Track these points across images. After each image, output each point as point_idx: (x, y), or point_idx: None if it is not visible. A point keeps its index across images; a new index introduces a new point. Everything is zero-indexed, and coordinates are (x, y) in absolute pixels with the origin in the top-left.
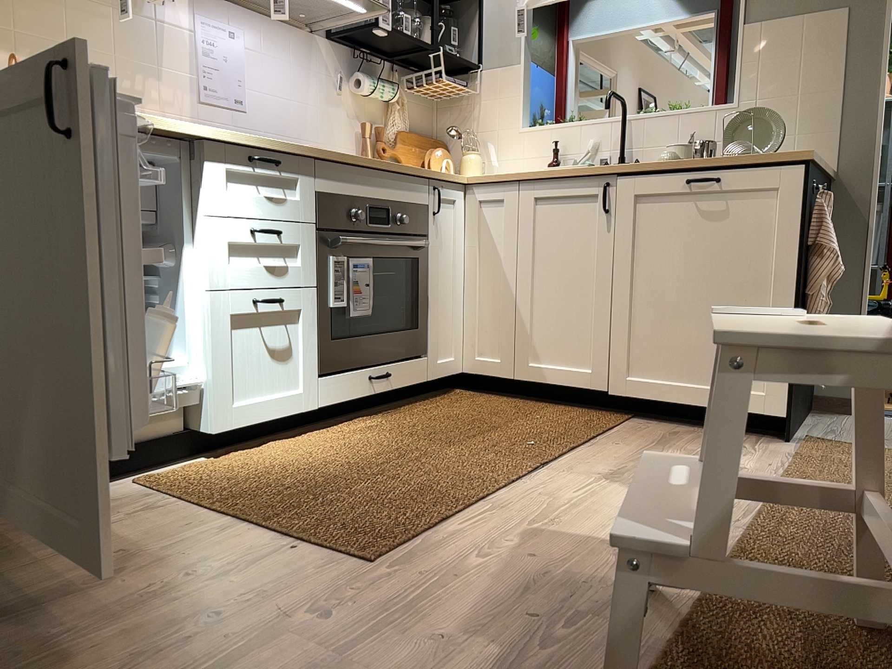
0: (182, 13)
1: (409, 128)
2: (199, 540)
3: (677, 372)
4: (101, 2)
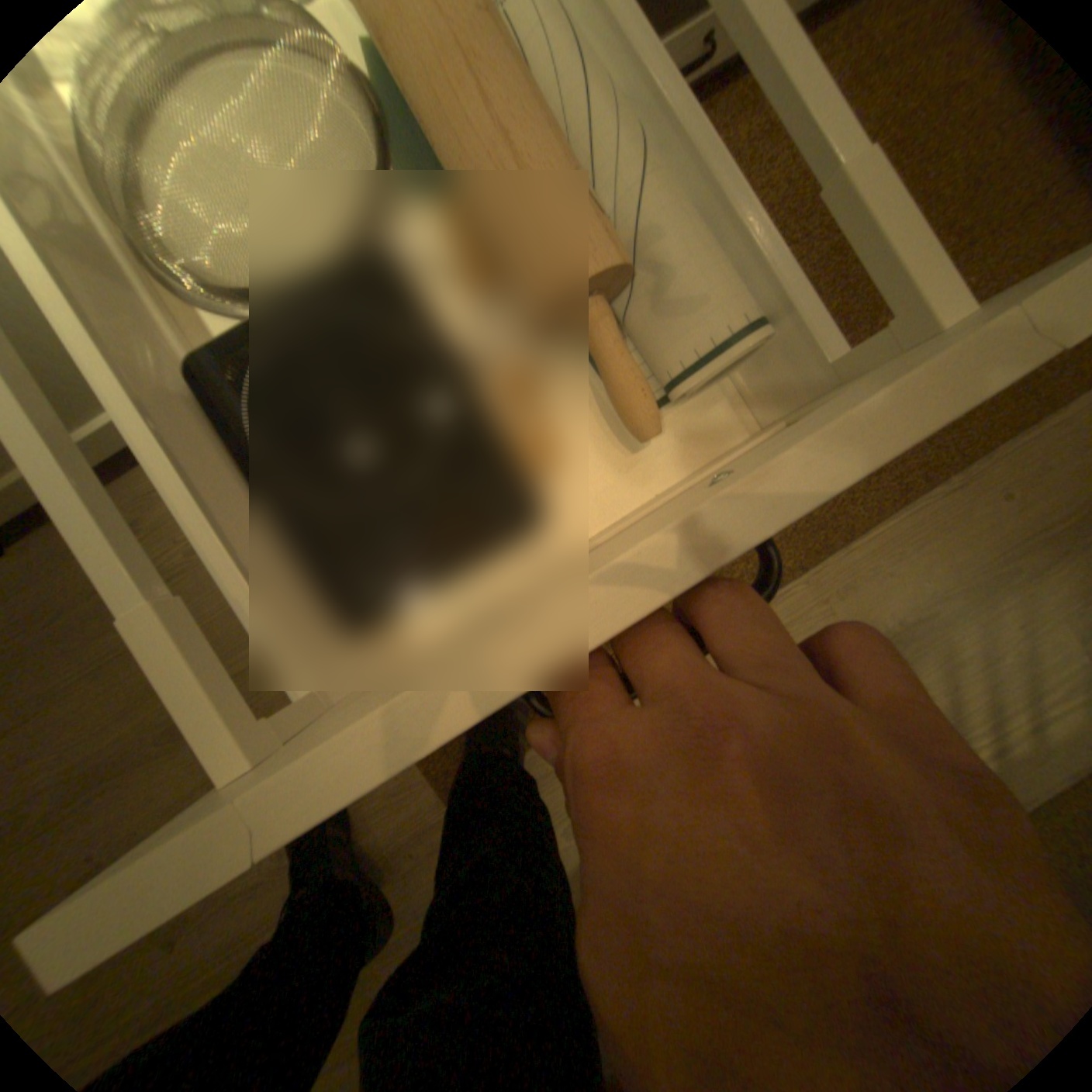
0: None
1: None
2: (265, 684)
3: None
4: None
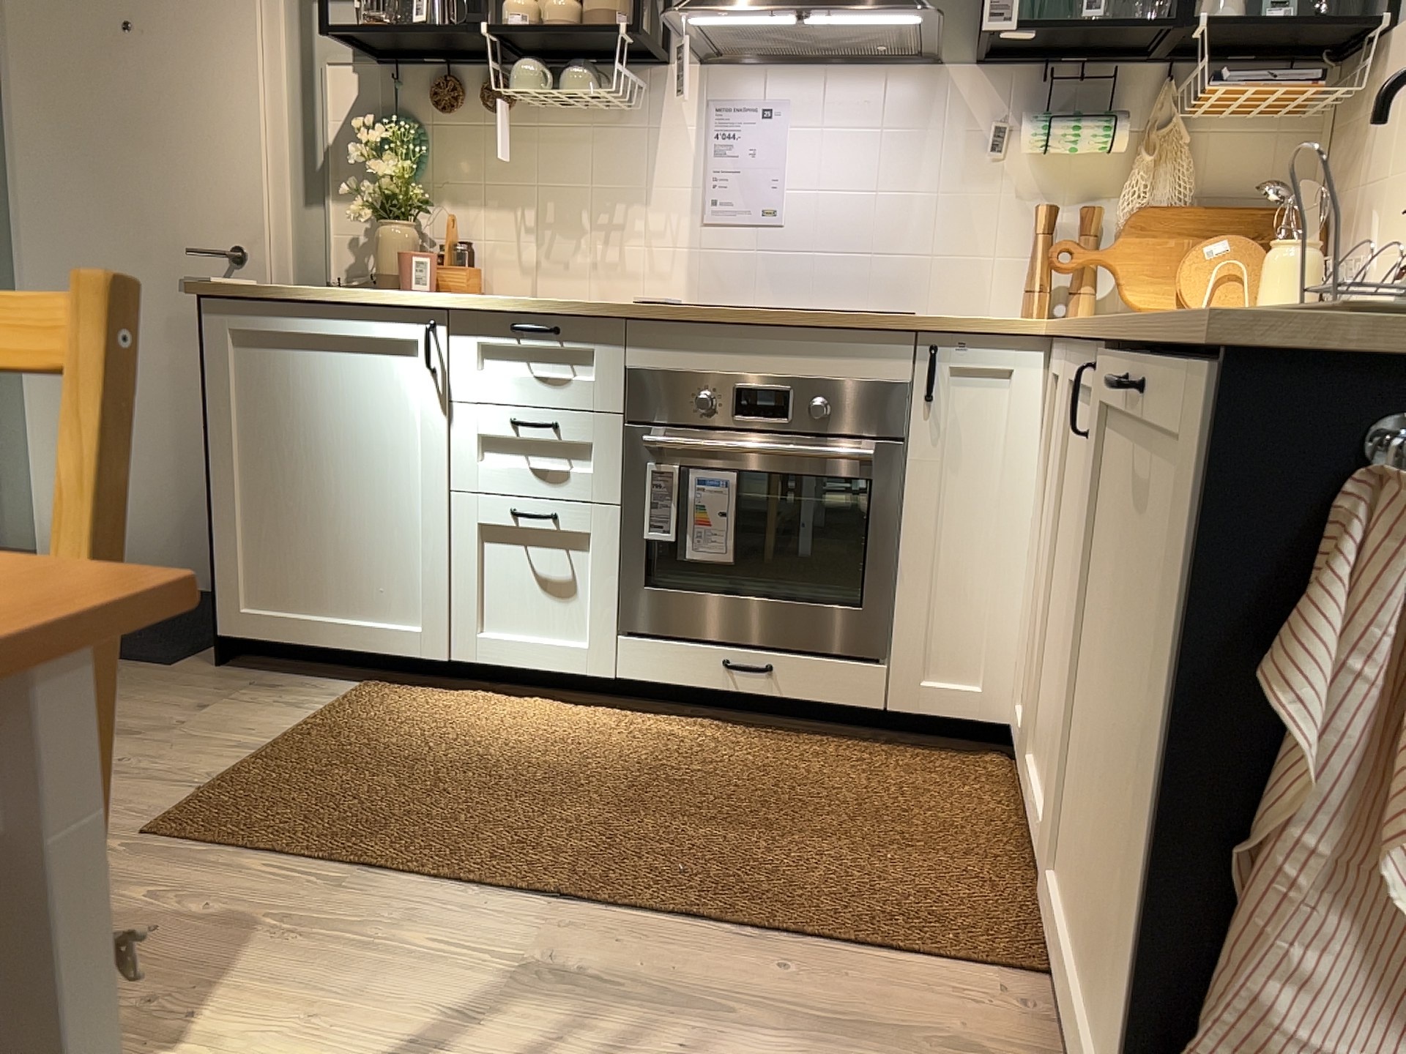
0: (681, 106)
1: (1208, 198)
2: (204, 741)
3: (1075, 919)
4: (576, 125)
